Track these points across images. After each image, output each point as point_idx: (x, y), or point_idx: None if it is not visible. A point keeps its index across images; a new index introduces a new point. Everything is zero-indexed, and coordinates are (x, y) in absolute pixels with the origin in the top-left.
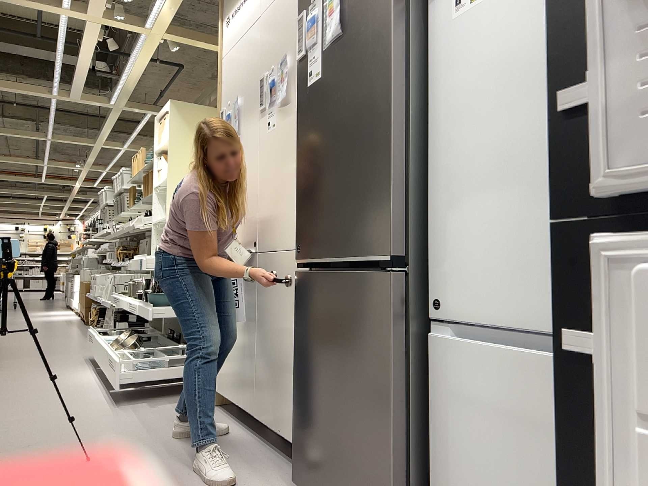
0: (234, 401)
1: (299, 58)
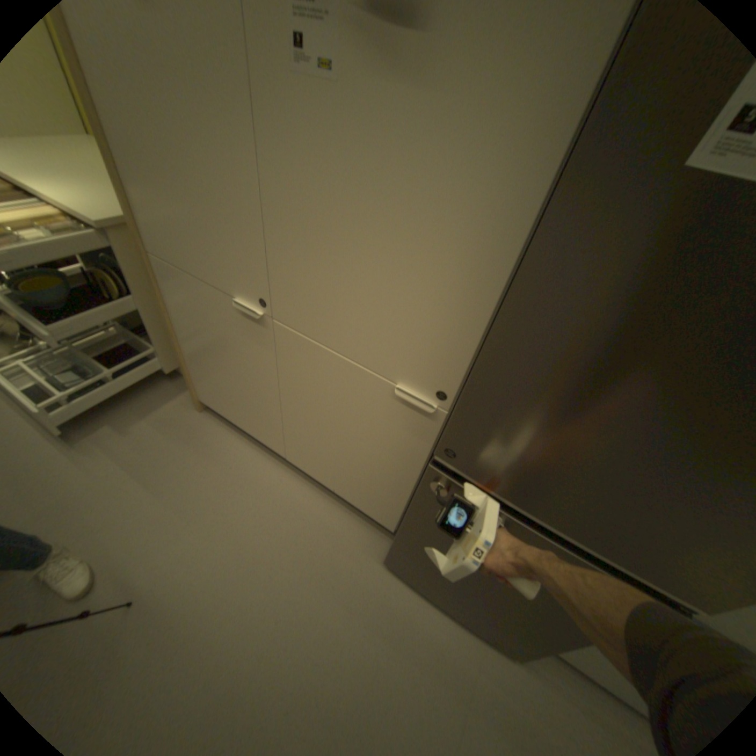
0: (243, 427)
1: None
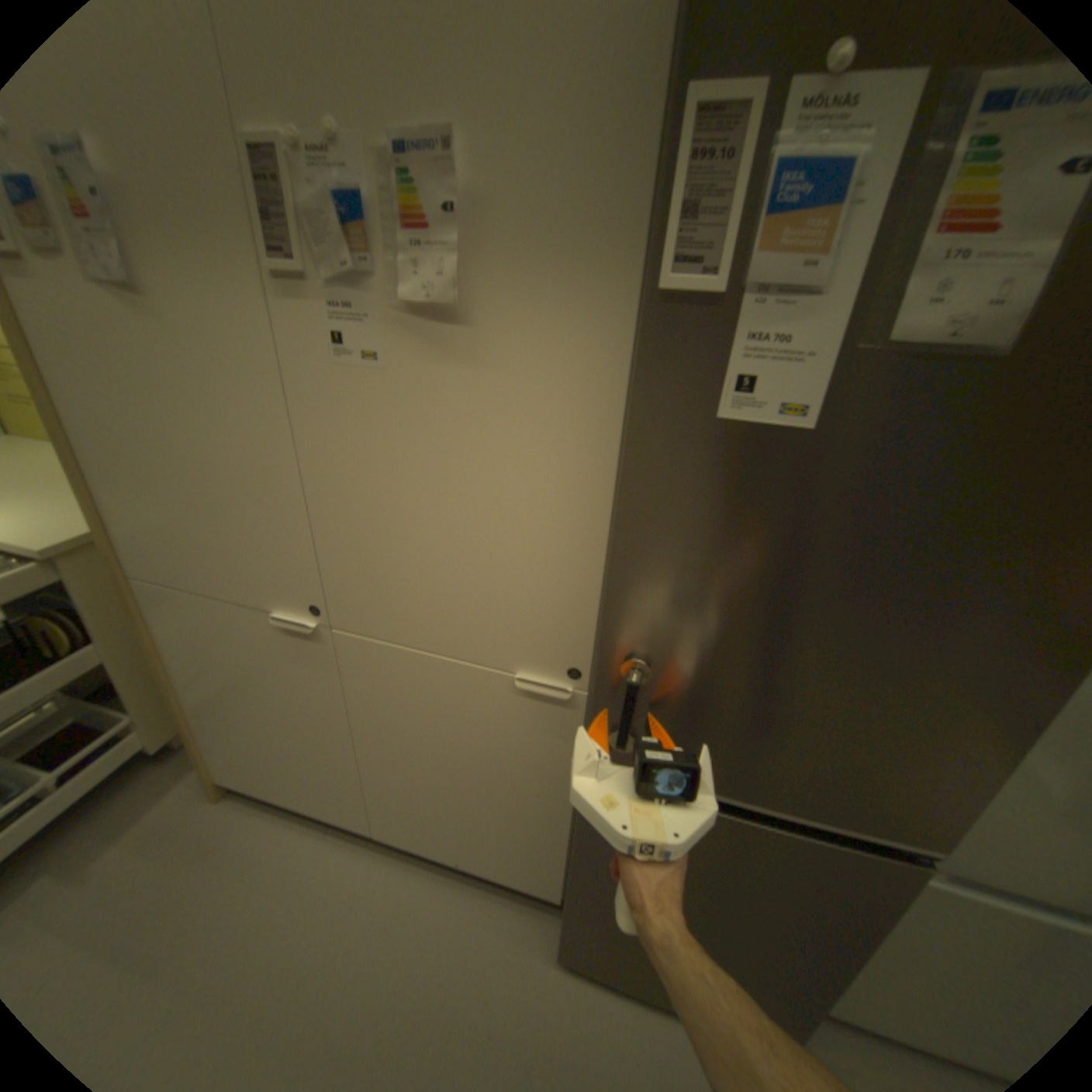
0: (293, 806)
1: (678, 280)
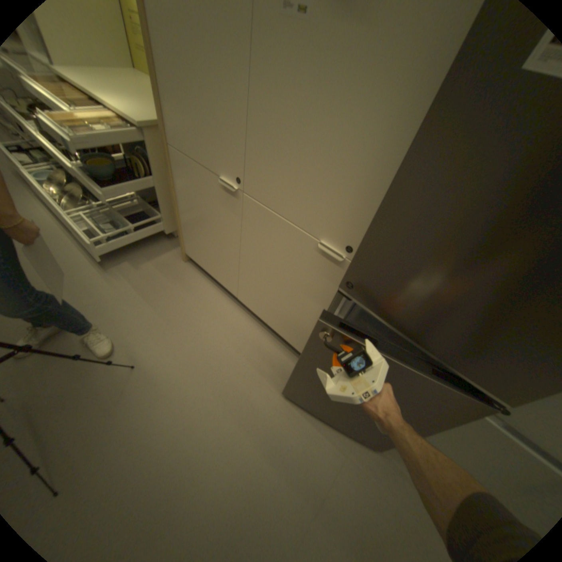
0: (212, 274)
1: None
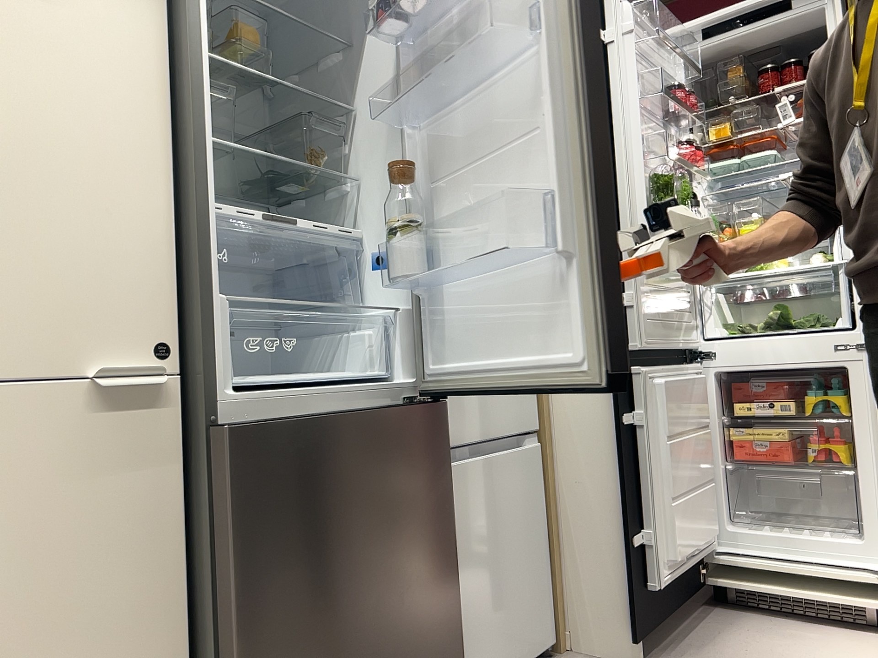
0: None
1: None
